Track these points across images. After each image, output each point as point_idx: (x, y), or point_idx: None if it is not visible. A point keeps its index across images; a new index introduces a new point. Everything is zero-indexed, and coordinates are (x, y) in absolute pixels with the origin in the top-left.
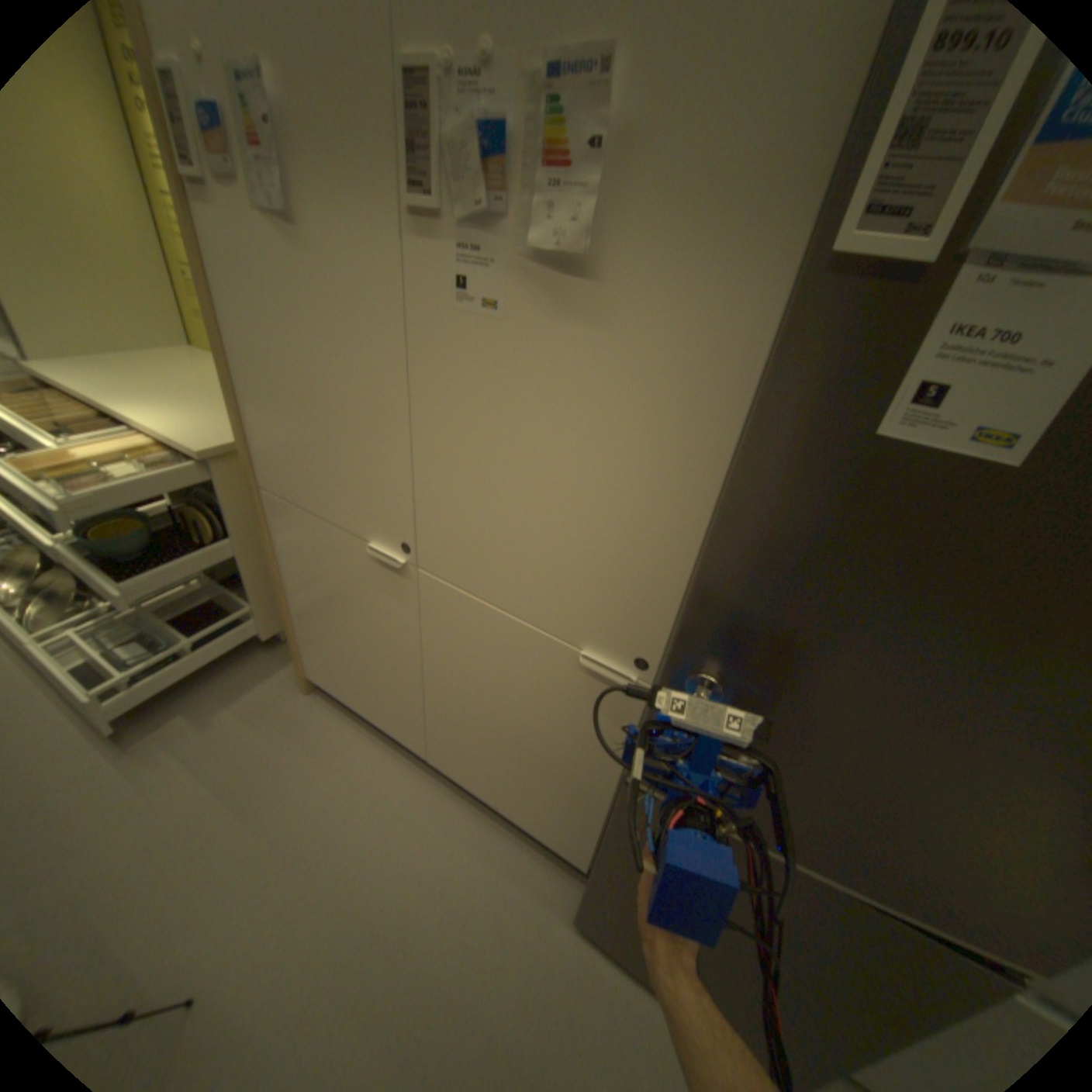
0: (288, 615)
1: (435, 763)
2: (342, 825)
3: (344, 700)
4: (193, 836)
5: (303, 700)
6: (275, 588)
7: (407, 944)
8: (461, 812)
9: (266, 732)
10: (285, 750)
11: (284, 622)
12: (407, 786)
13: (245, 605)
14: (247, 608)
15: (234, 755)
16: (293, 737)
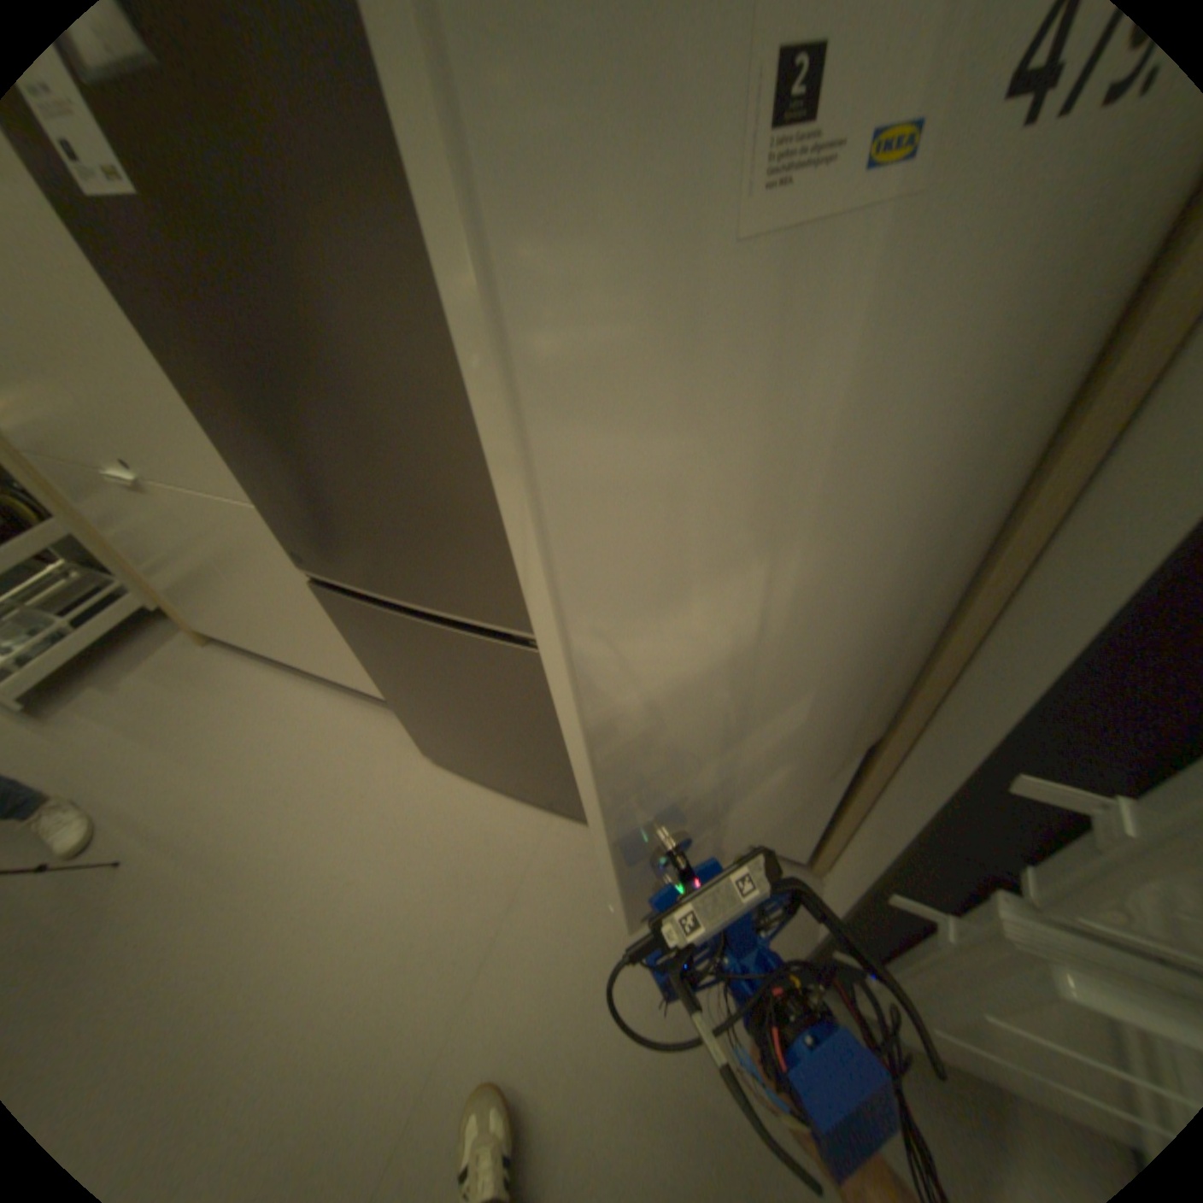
0: (132, 574)
1: (303, 668)
2: (234, 733)
3: (223, 639)
4: (109, 767)
5: (198, 652)
6: (103, 550)
7: (288, 797)
8: (340, 702)
9: (166, 683)
10: (184, 692)
11: (135, 582)
12: (292, 694)
13: (114, 581)
14: (115, 583)
15: (139, 705)
16: (191, 681)
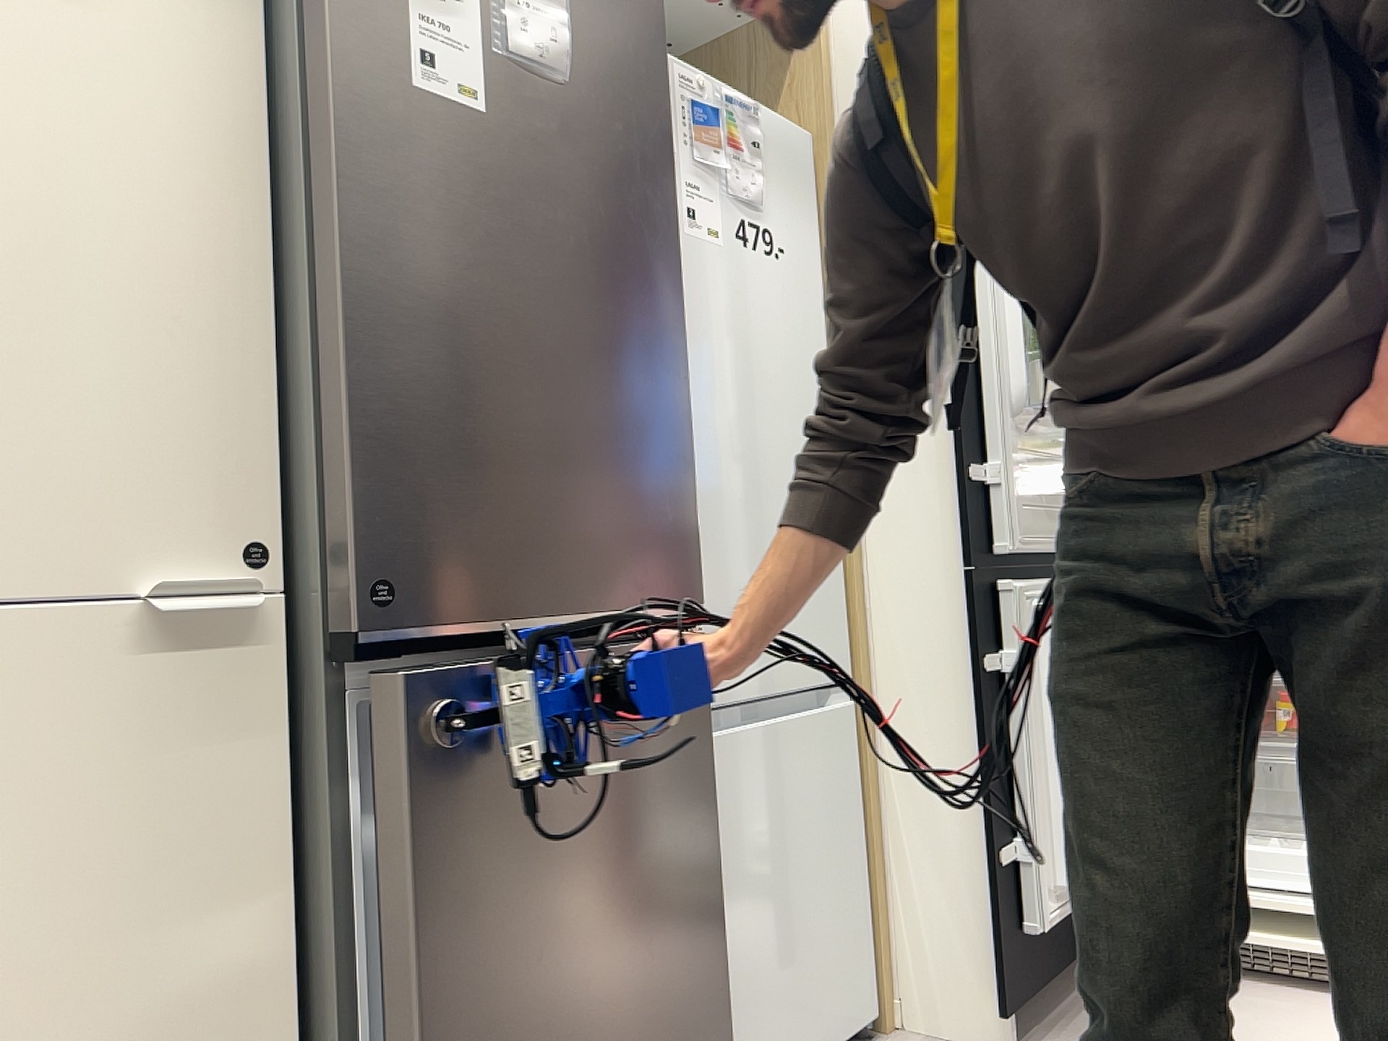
0: None
1: None
2: None
3: None
4: None
5: None
6: None
7: None
8: None
9: None
10: None
11: None
12: None
13: None
14: None
15: None
16: None
